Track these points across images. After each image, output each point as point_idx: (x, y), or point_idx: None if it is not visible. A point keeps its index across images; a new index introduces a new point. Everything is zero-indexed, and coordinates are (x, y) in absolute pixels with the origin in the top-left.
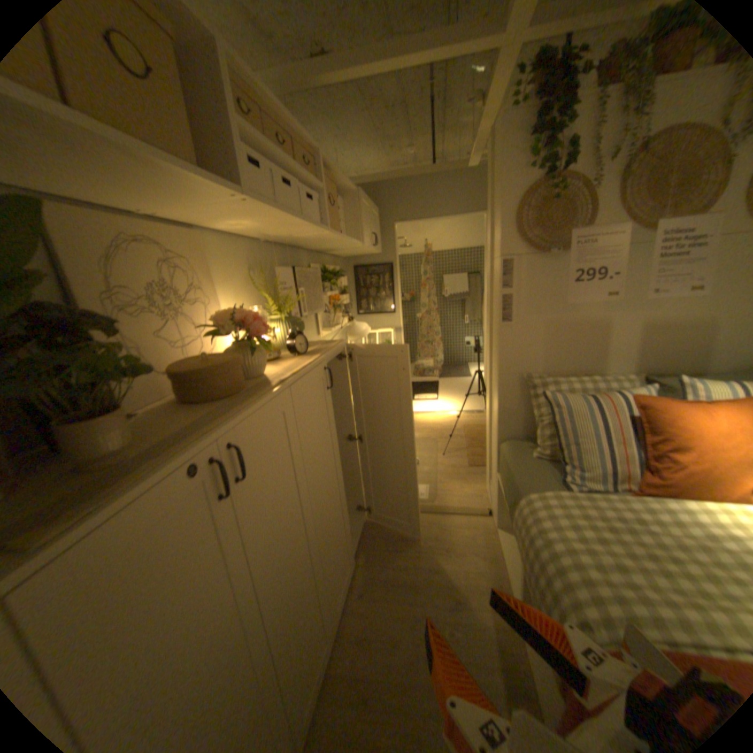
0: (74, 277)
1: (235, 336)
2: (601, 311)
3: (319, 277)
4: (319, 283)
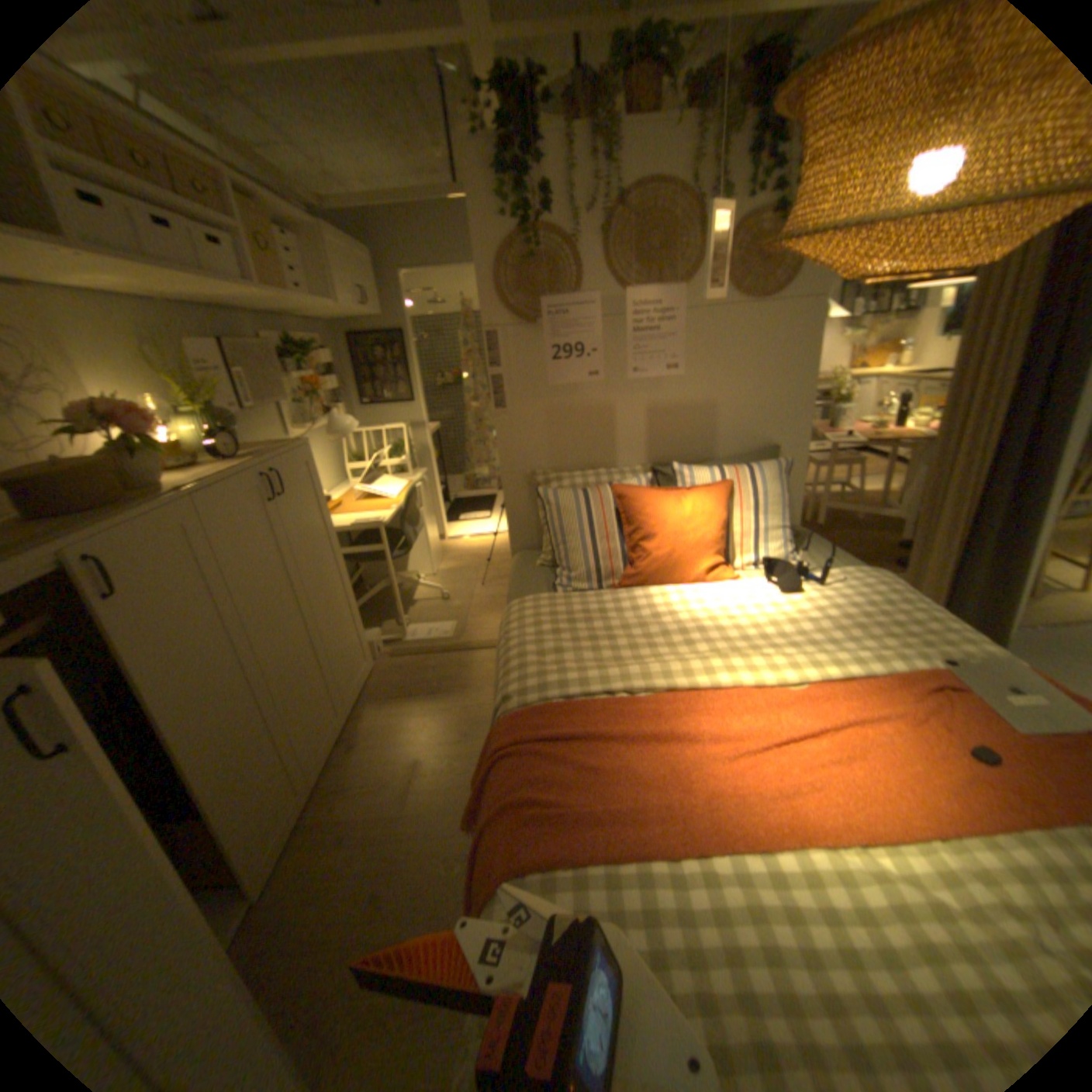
0: None
1: (104, 434)
2: (602, 393)
3: (276, 351)
4: (277, 360)
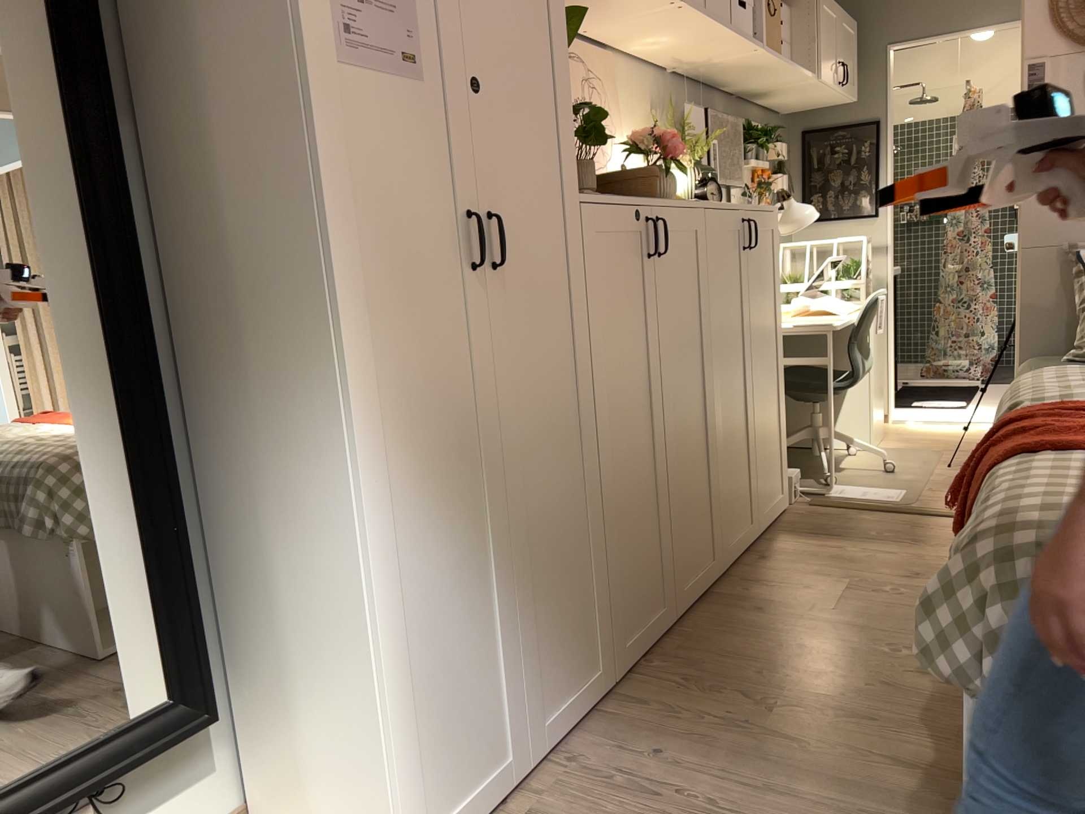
0: None
1: (647, 160)
2: None
3: (740, 138)
4: (739, 148)
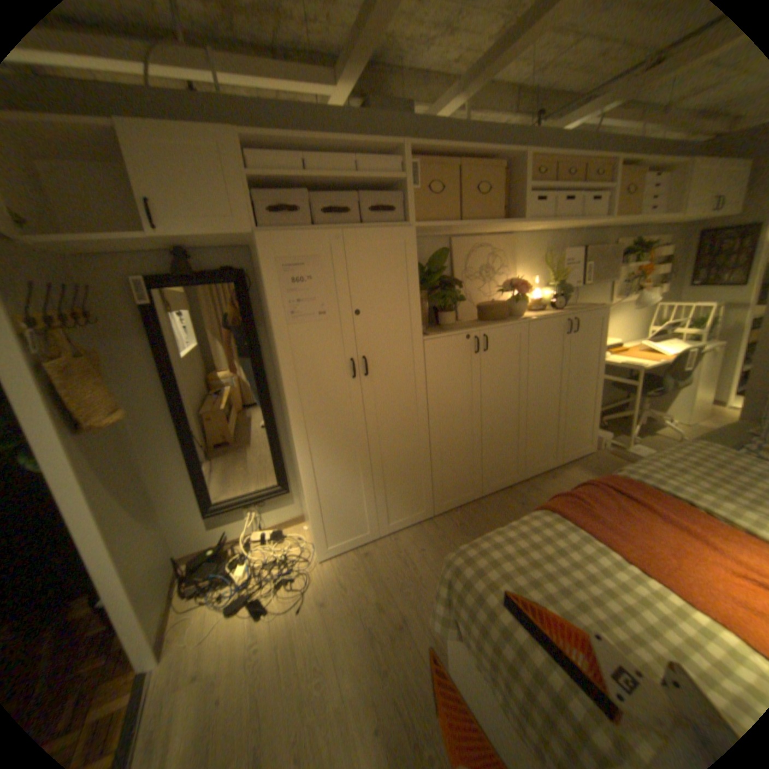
0: (454, 267)
1: (512, 295)
2: None
3: (626, 252)
4: (624, 257)
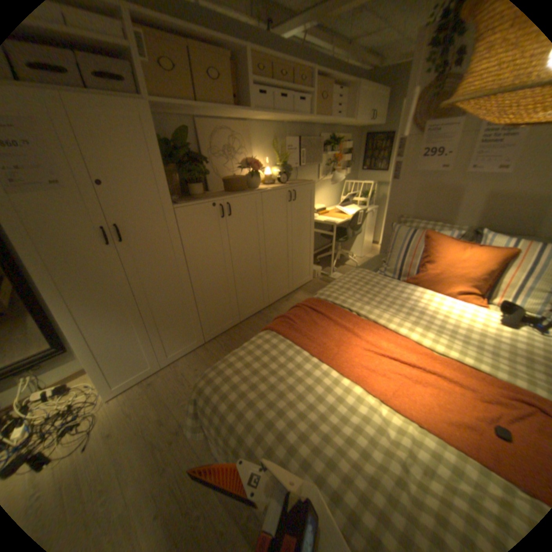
0: (201, 144)
1: (249, 170)
2: (460, 179)
3: (326, 143)
4: (325, 147)
